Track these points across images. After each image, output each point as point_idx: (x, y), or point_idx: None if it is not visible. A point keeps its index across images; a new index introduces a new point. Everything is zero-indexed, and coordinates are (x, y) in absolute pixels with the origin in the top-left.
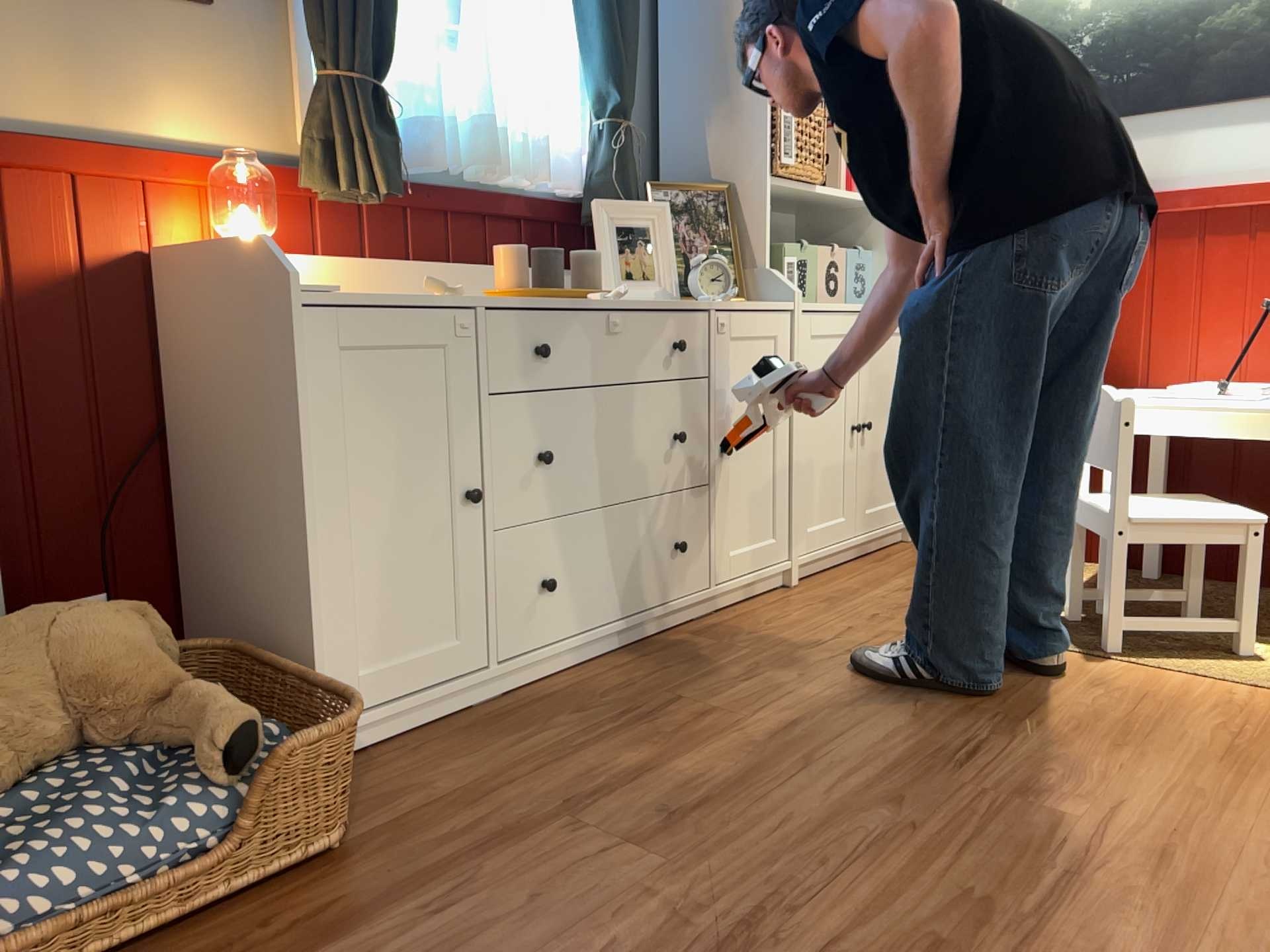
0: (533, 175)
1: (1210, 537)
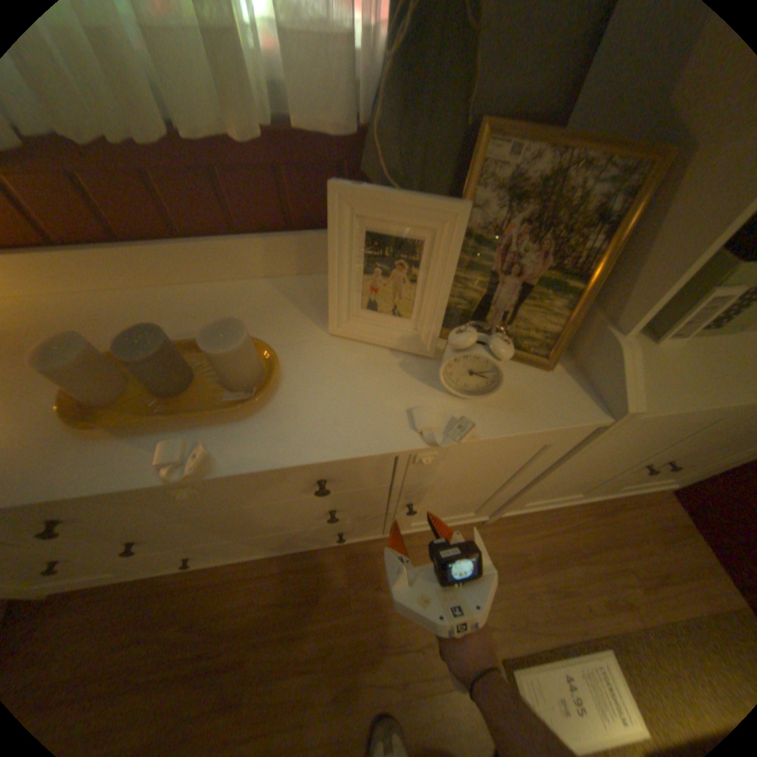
0: (223, 122)
1: None
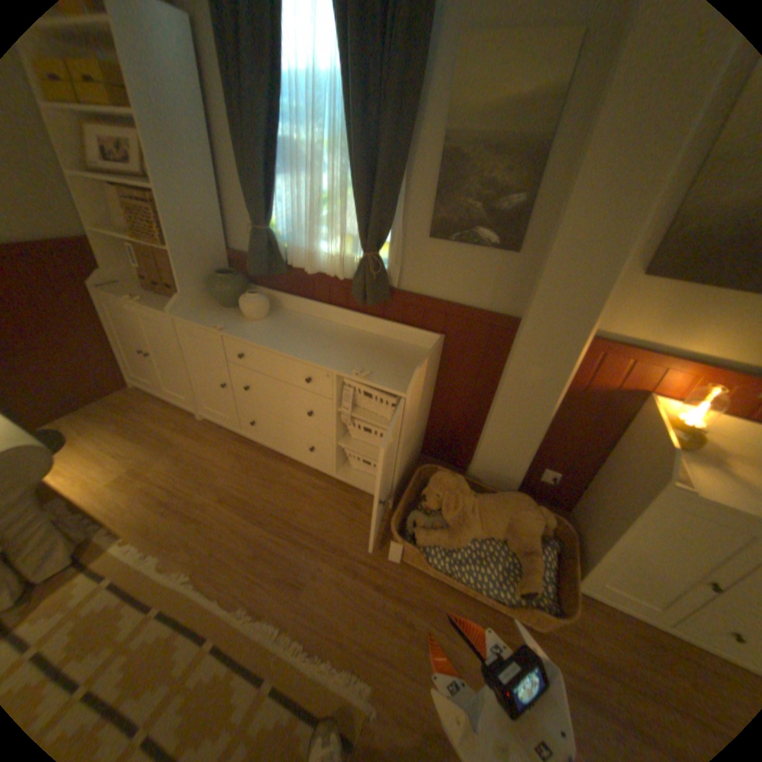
0: None
1: None
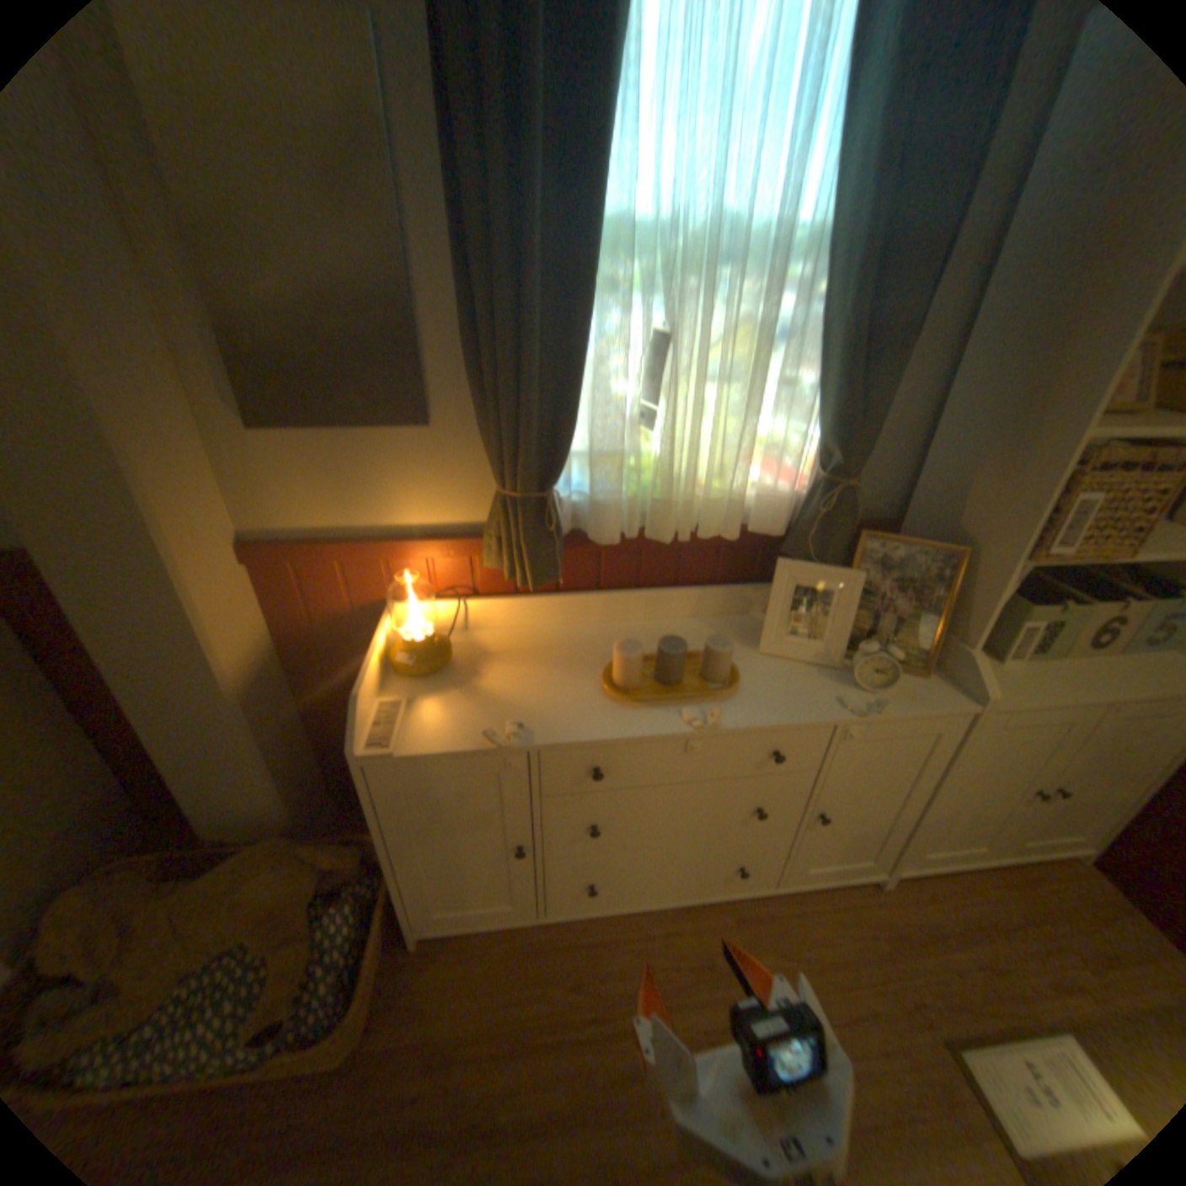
0: (721, 531)
1: None
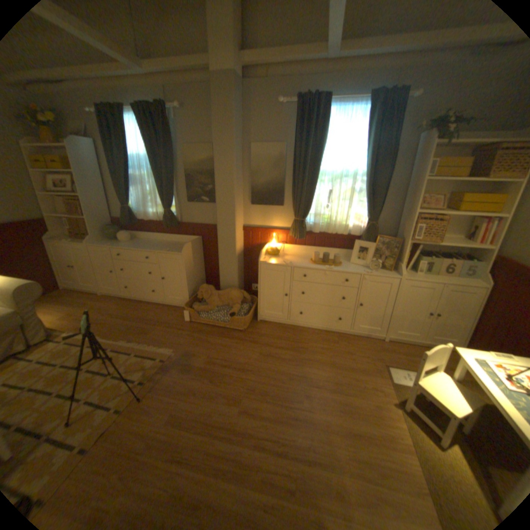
0: (342, 233)
1: (440, 408)
